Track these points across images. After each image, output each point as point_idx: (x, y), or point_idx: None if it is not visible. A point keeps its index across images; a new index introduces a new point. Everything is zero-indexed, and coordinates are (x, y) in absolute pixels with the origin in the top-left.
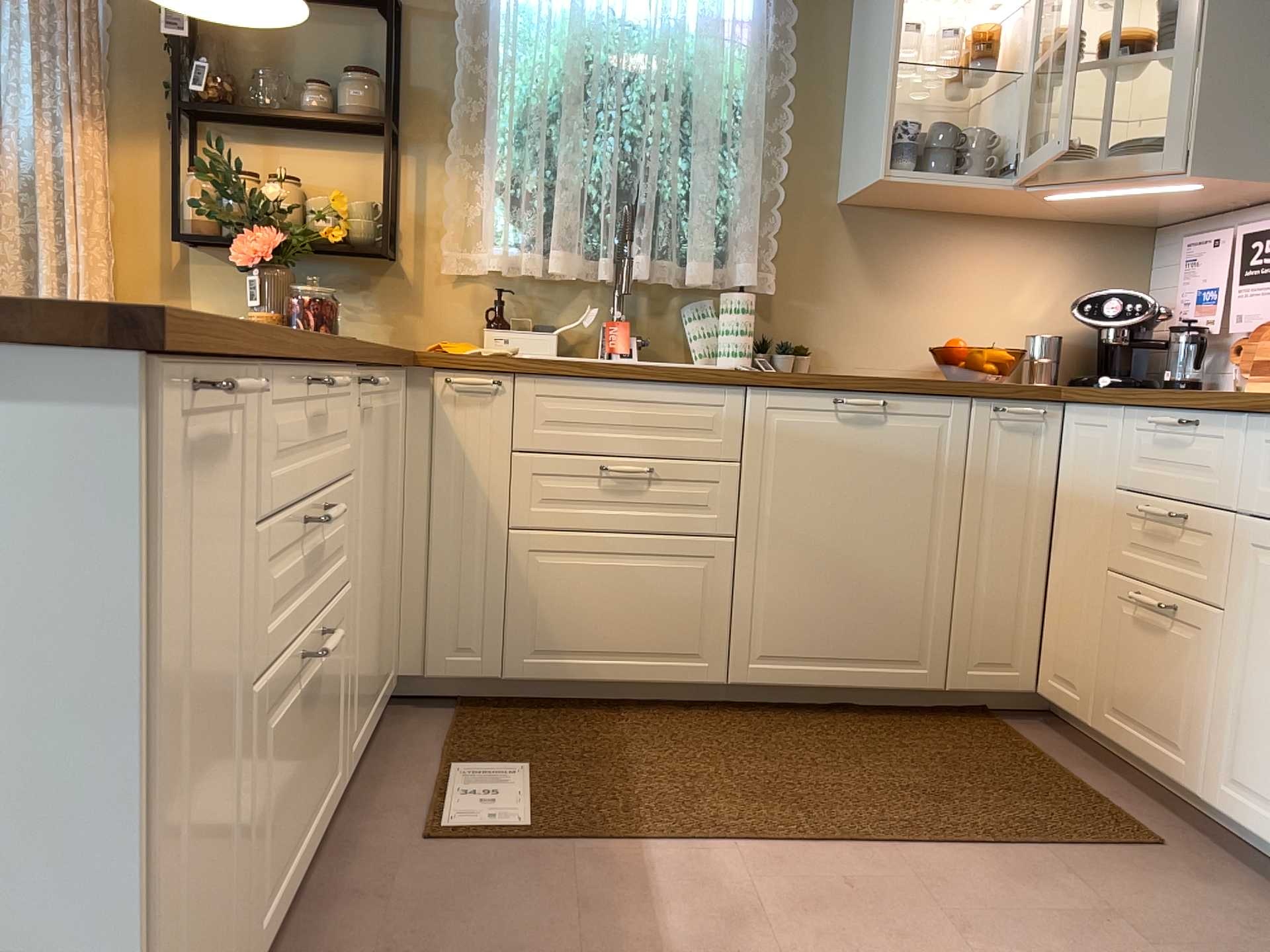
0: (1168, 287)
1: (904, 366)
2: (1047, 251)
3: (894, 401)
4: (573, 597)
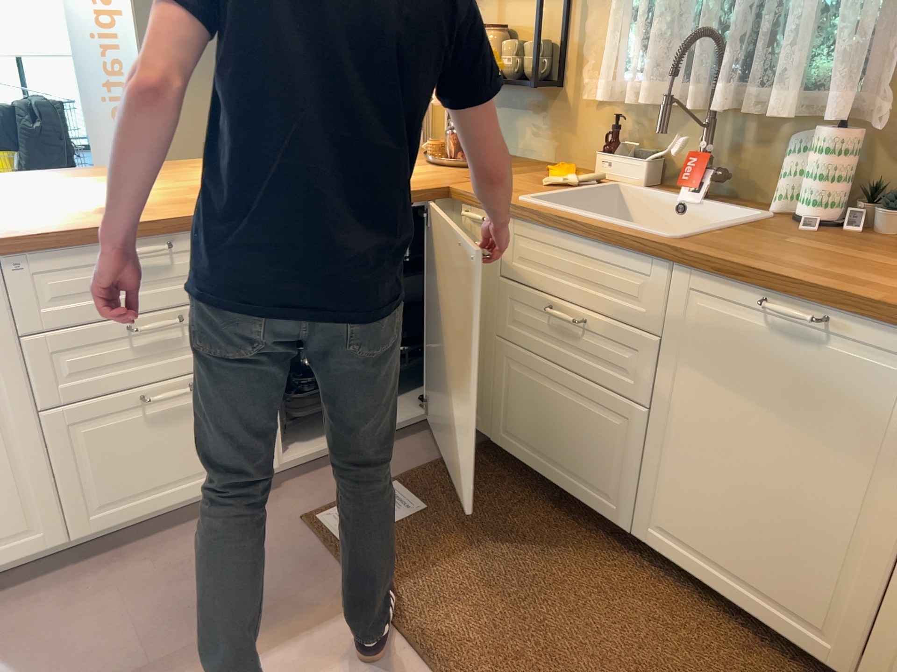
0: None
1: None
2: None
3: (841, 321)
4: (529, 402)
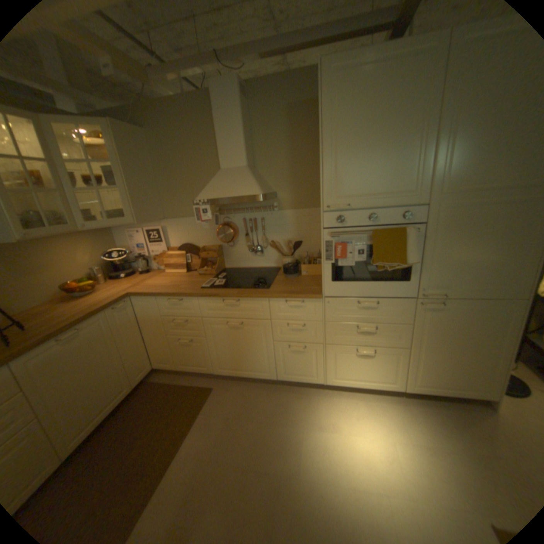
0: (121, 241)
1: (46, 297)
2: (80, 239)
3: (79, 327)
4: None
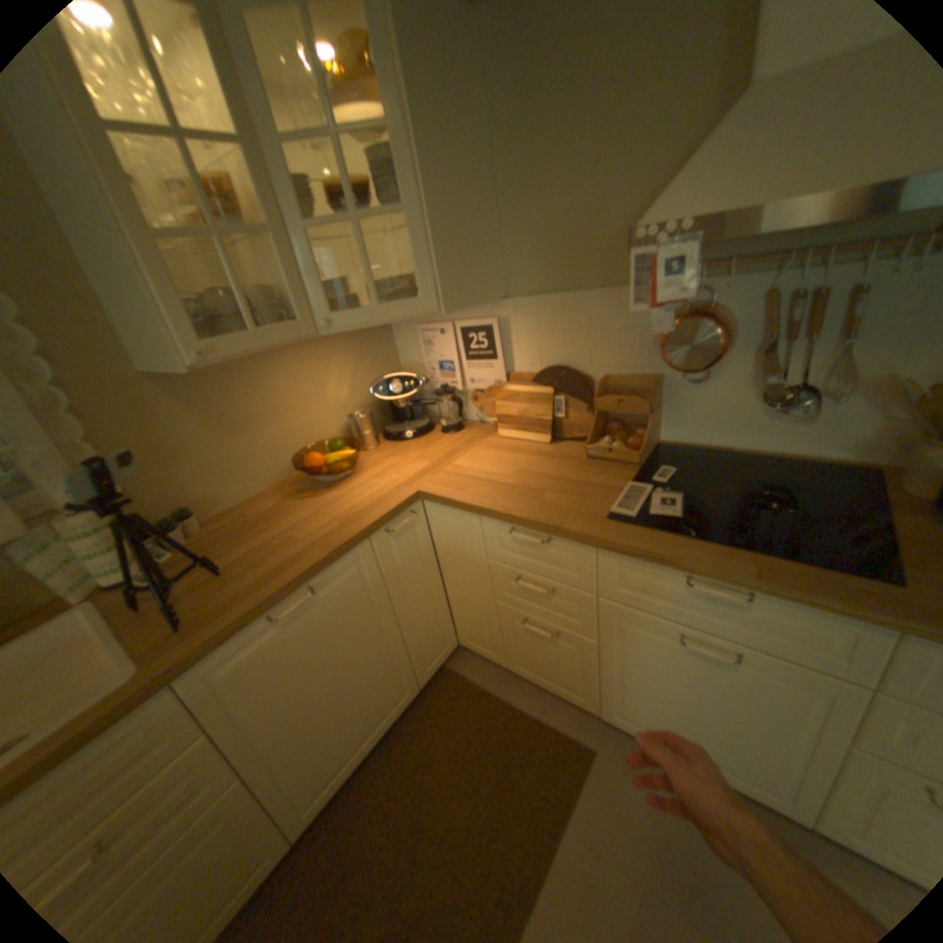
0: (409, 352)
1: (274, 476)
2: (332, 350)
3: (316, 581)
4: None
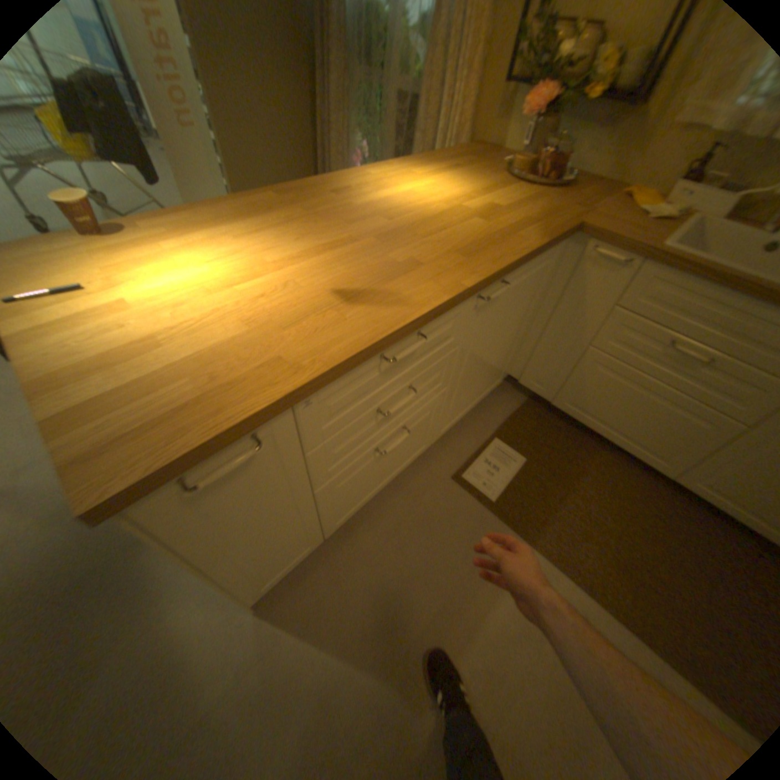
0: None
1: None
2: None
3: None
4: (607, 394)
